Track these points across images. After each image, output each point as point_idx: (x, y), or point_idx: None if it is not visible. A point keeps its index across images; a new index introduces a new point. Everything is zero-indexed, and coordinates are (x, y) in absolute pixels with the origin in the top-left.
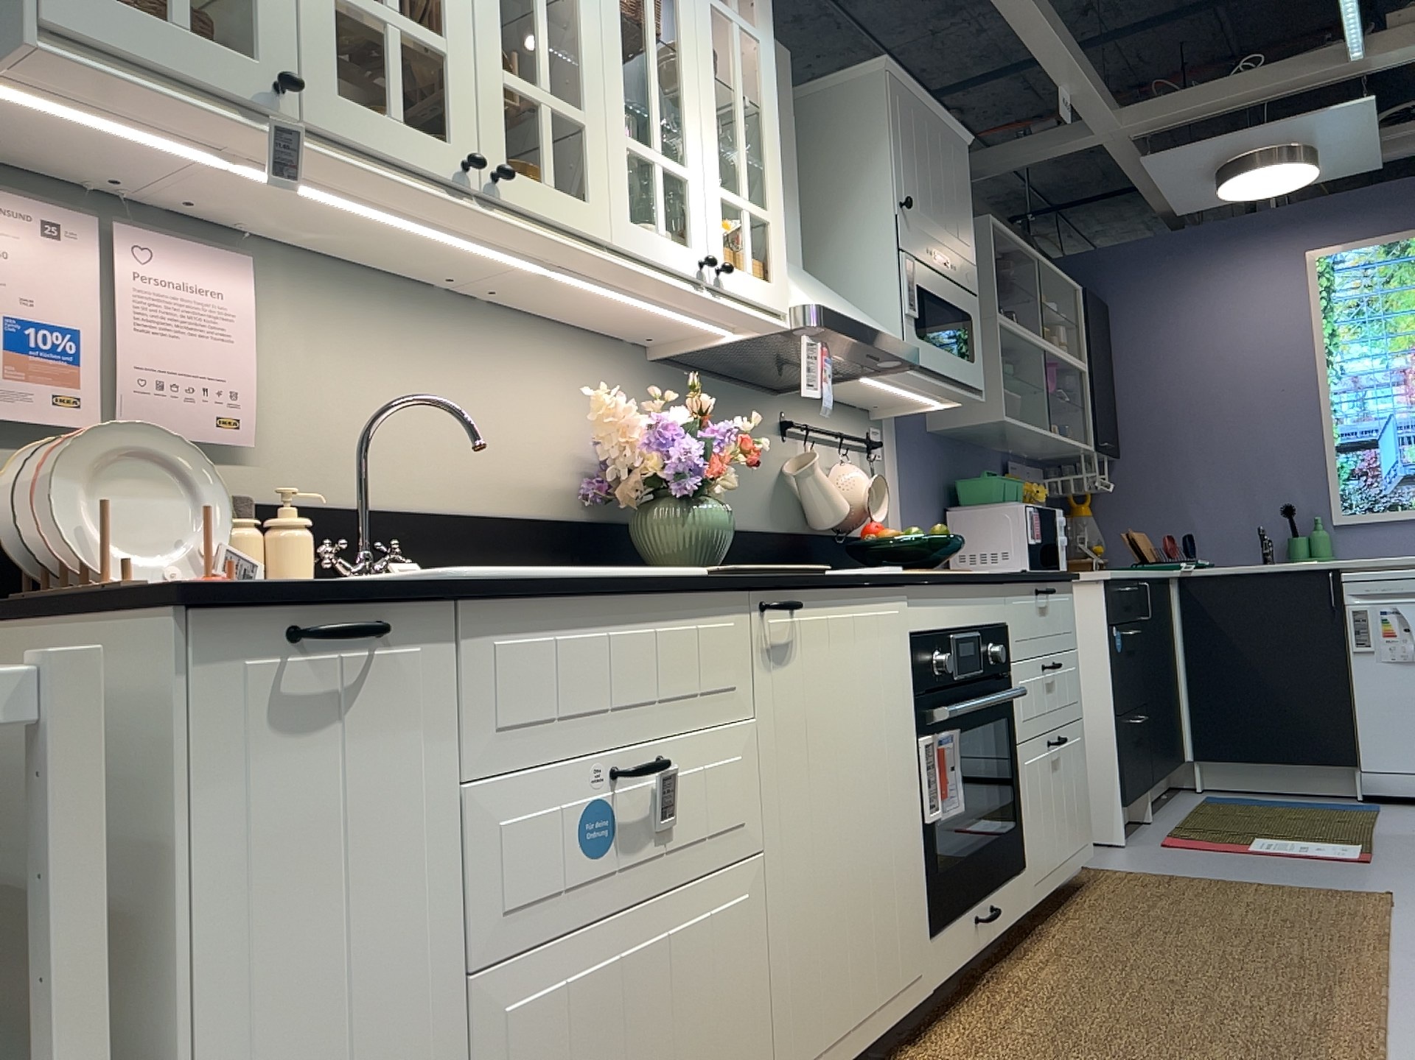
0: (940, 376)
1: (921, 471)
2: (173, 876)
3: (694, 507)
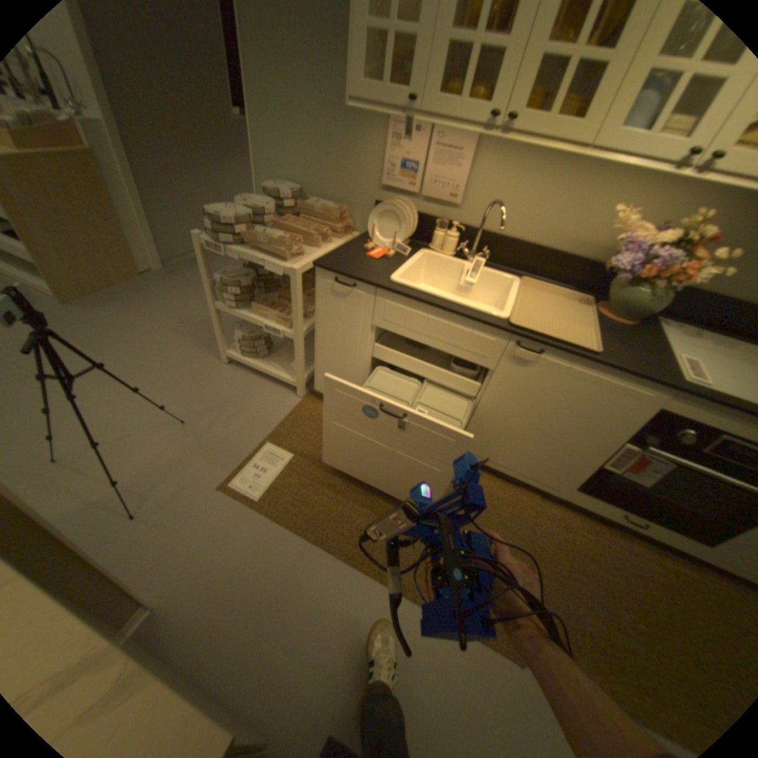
0: None
1: None
2: (317, 310)
3: (635, 286)
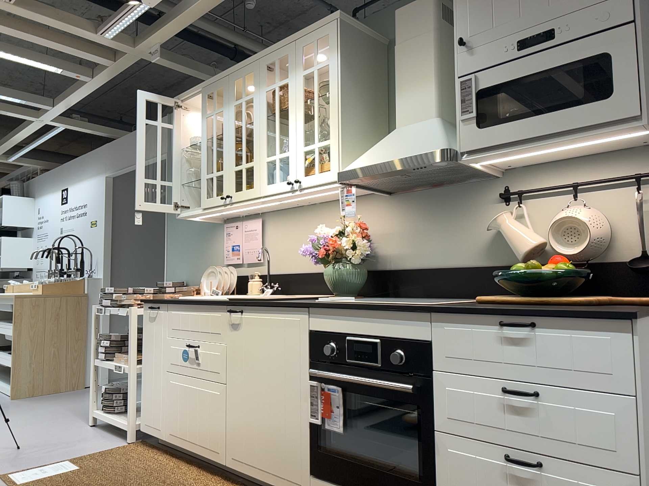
0: (532, 139)
1: None
2: (143, 337)
3: (329, 268)
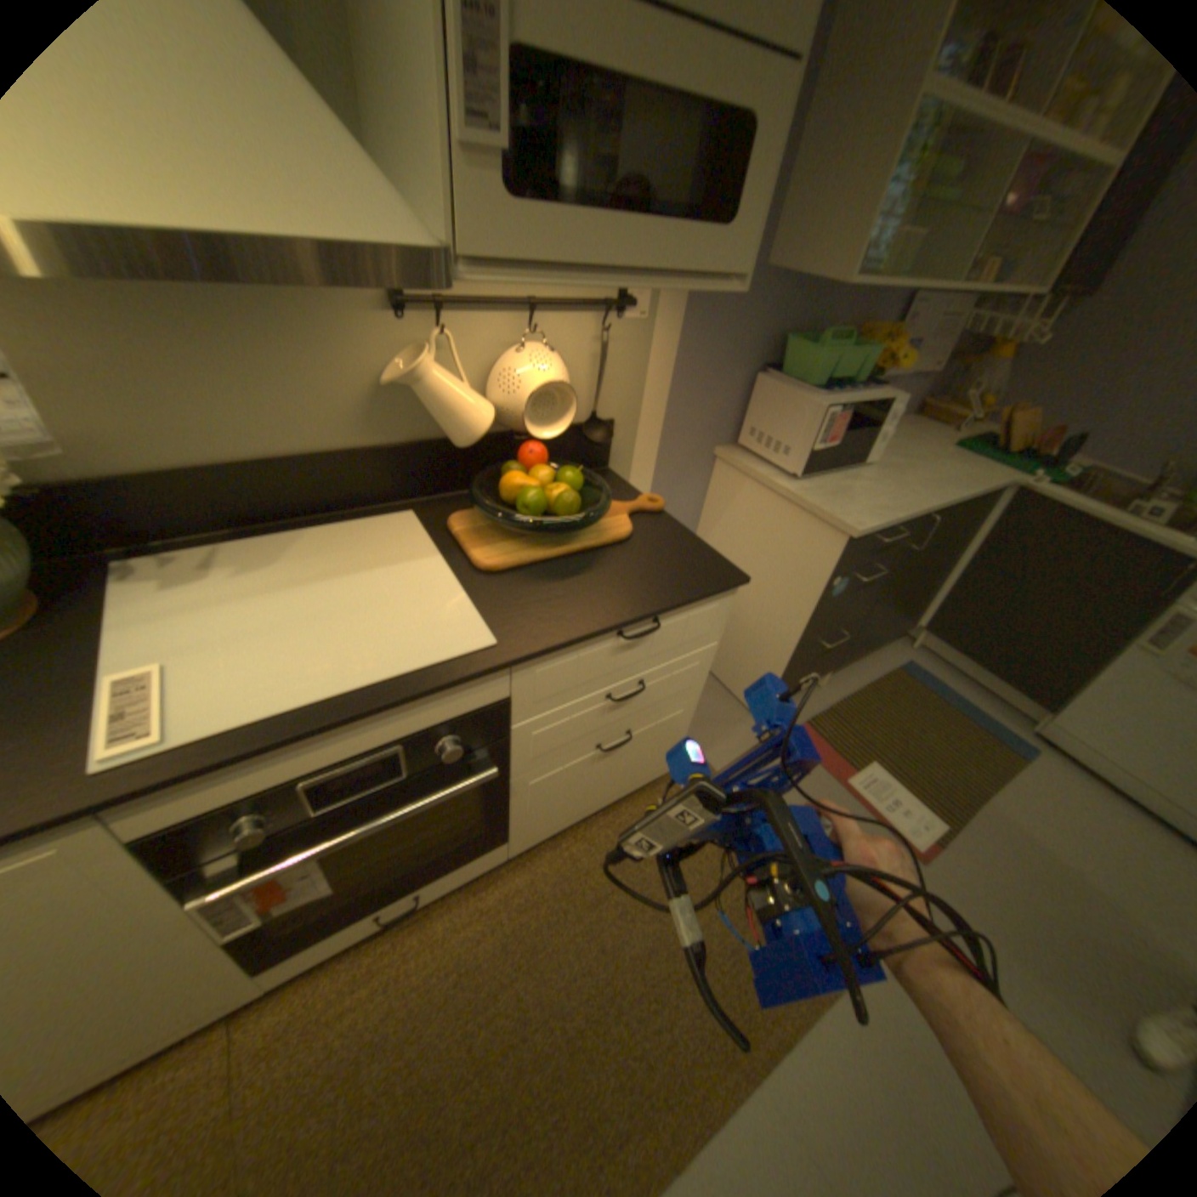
0: (606, 264)
1: (726, 324)
2: None
3: None
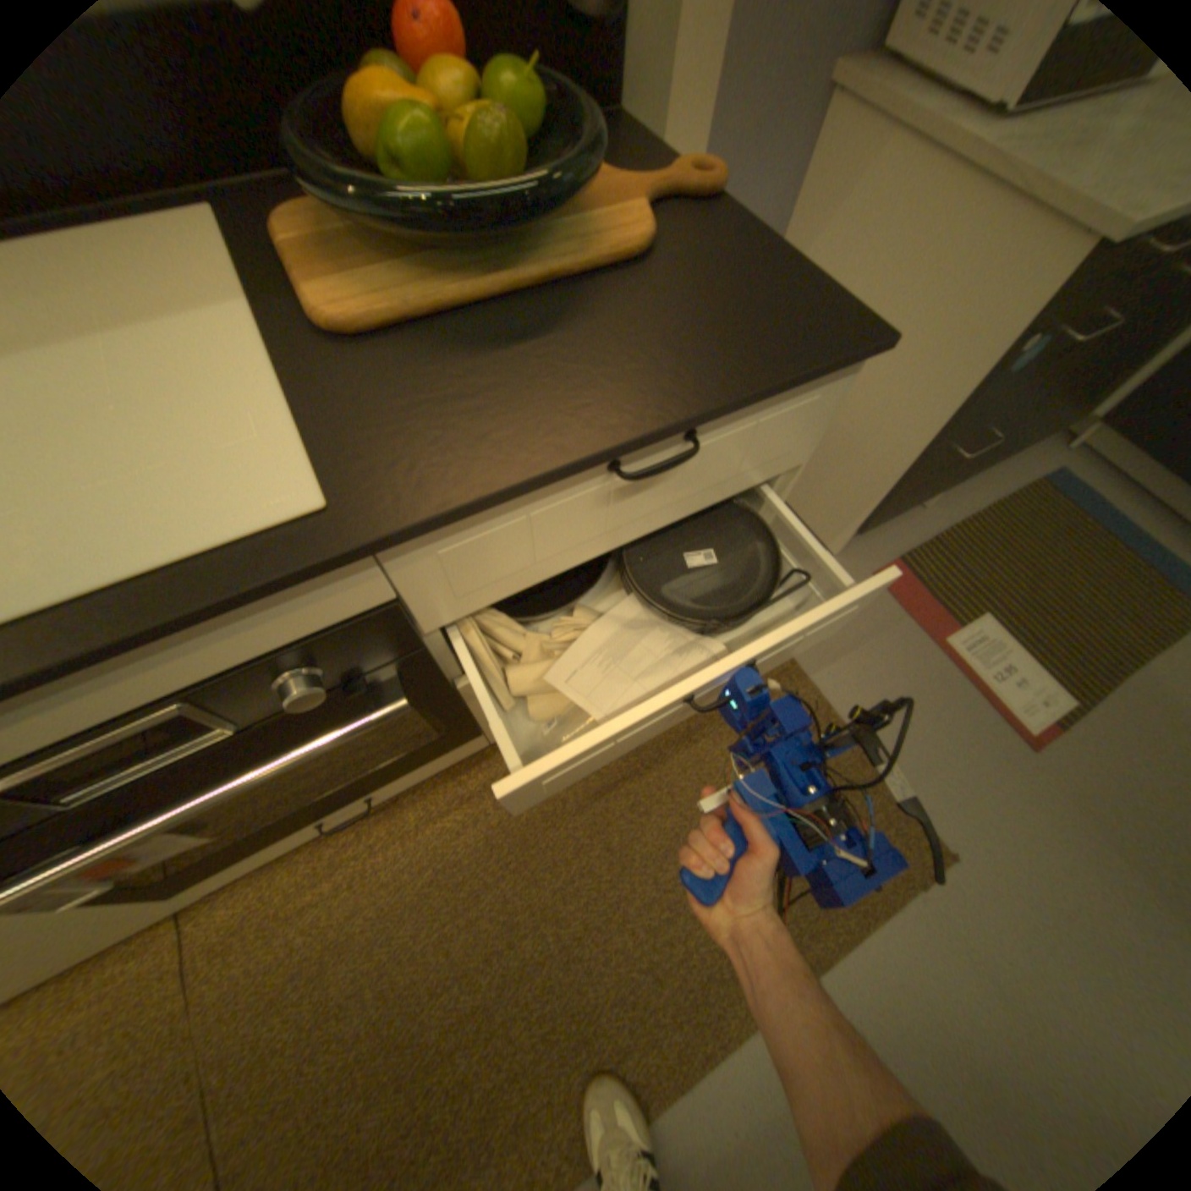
0: None
1: None
2: None
3: None
